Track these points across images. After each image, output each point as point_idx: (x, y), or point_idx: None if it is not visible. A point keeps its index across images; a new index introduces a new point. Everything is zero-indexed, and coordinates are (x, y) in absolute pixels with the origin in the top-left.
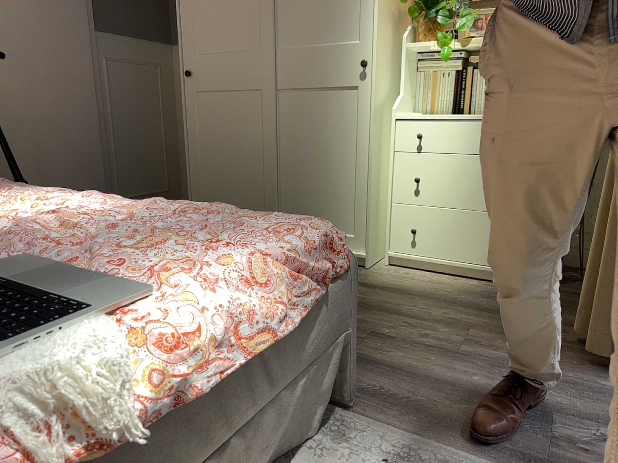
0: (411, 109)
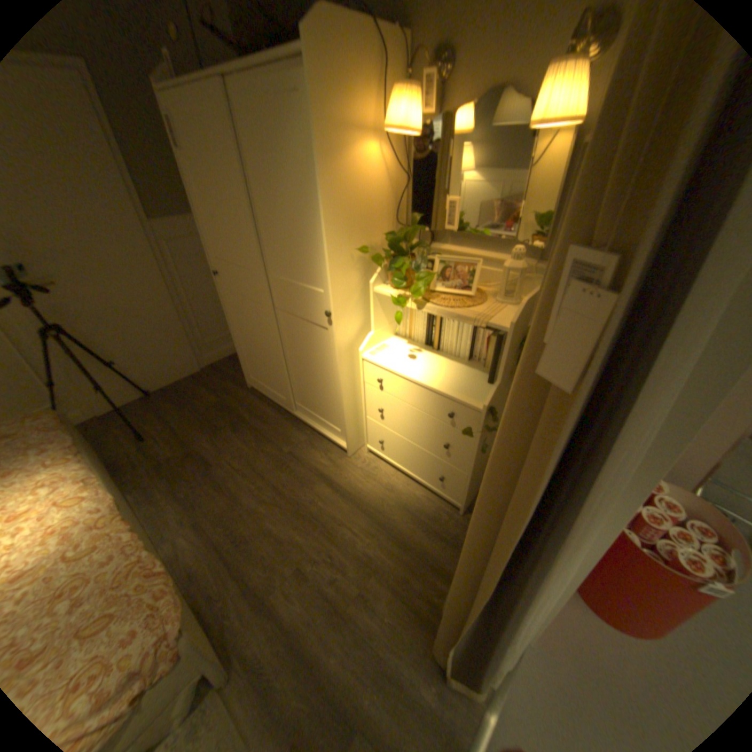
0: (390, 333)
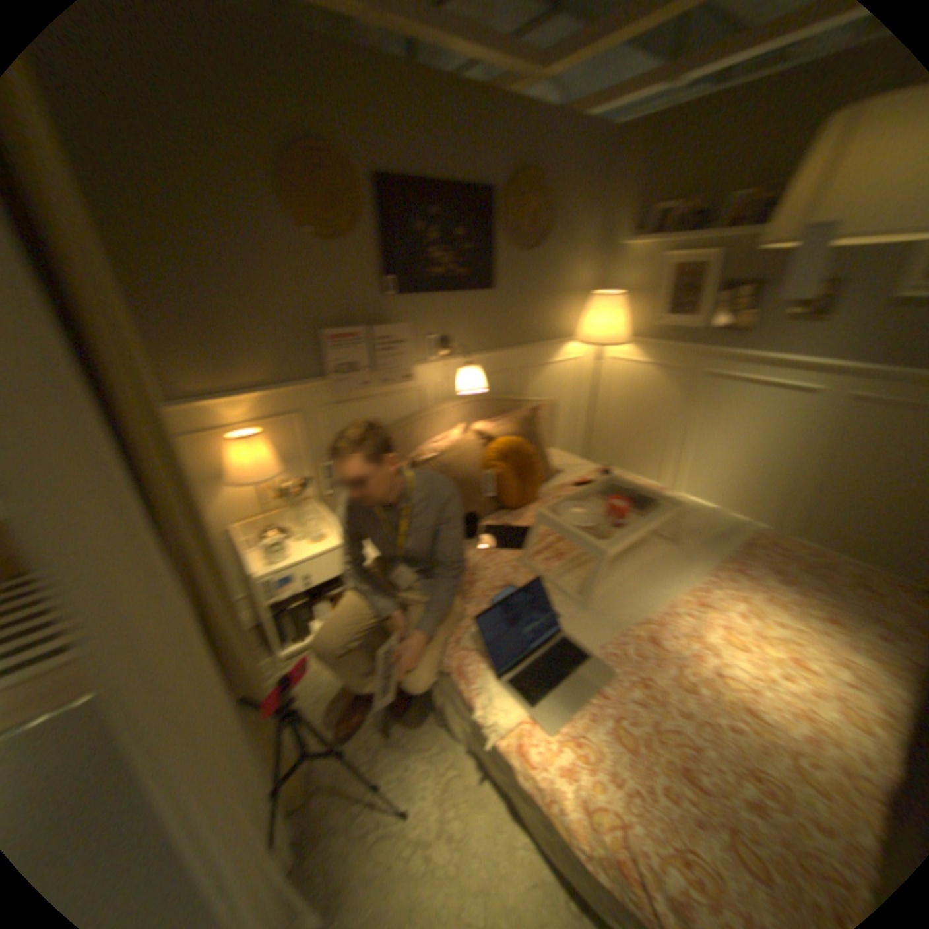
0: None
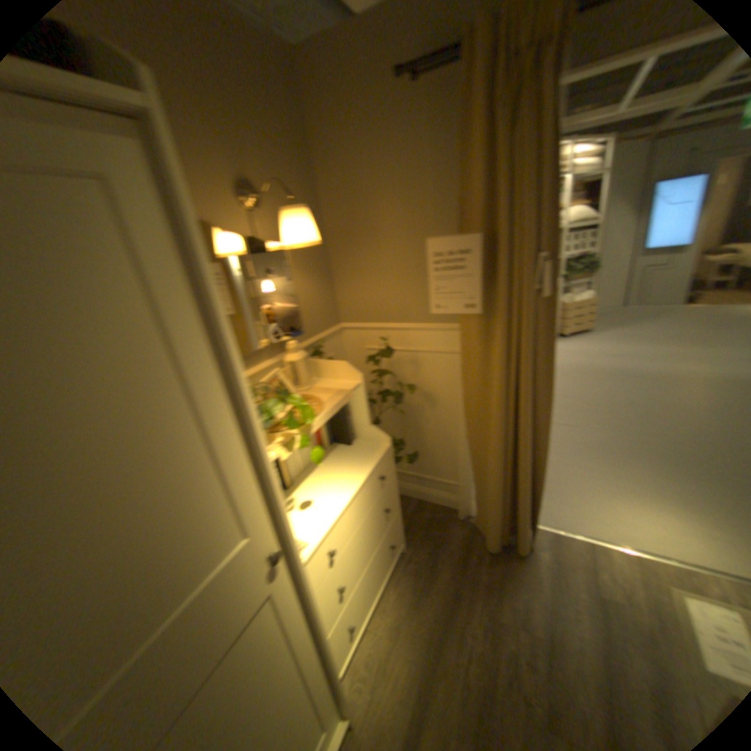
0: None
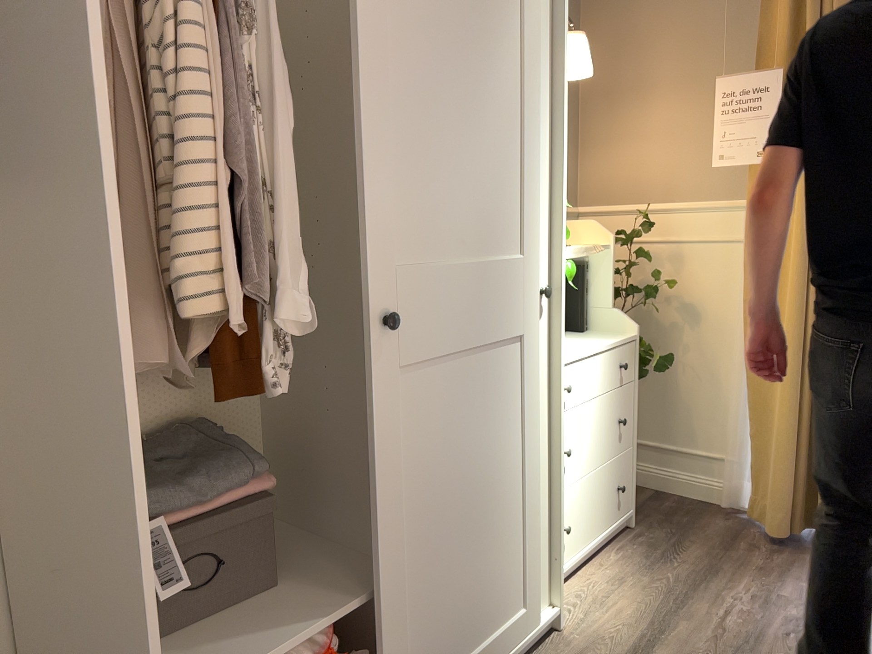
0: None
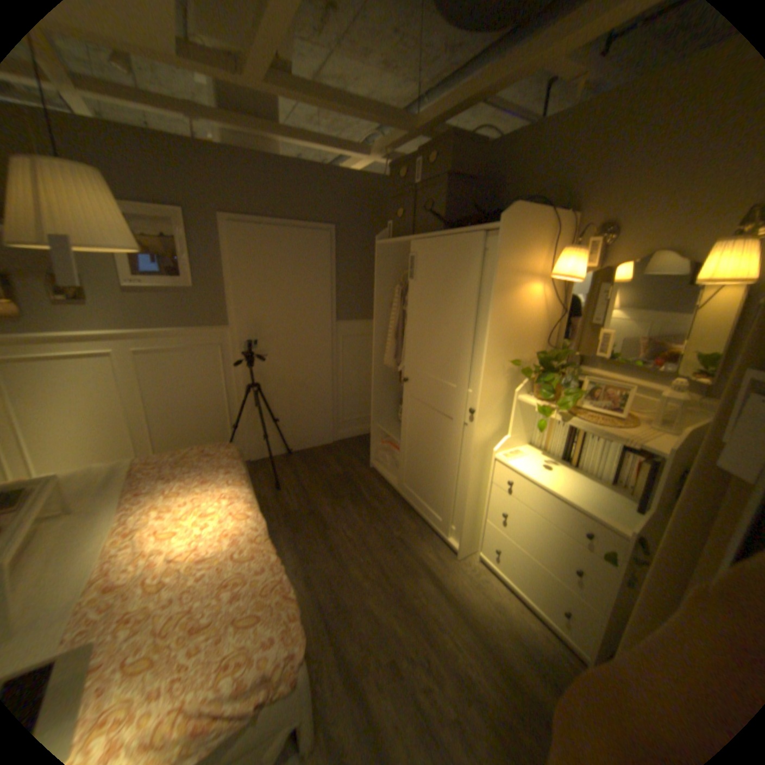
0: (525, 441)
